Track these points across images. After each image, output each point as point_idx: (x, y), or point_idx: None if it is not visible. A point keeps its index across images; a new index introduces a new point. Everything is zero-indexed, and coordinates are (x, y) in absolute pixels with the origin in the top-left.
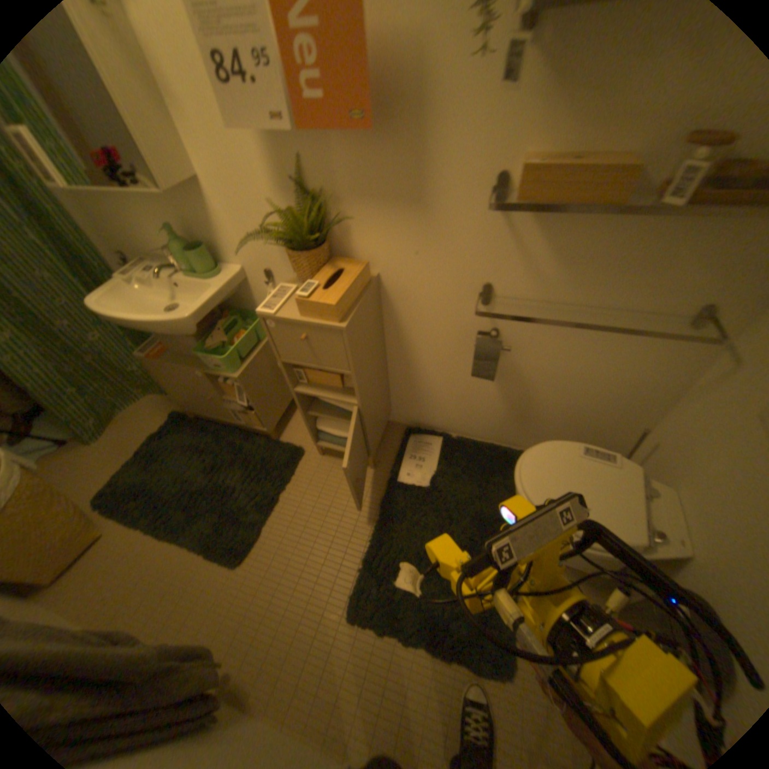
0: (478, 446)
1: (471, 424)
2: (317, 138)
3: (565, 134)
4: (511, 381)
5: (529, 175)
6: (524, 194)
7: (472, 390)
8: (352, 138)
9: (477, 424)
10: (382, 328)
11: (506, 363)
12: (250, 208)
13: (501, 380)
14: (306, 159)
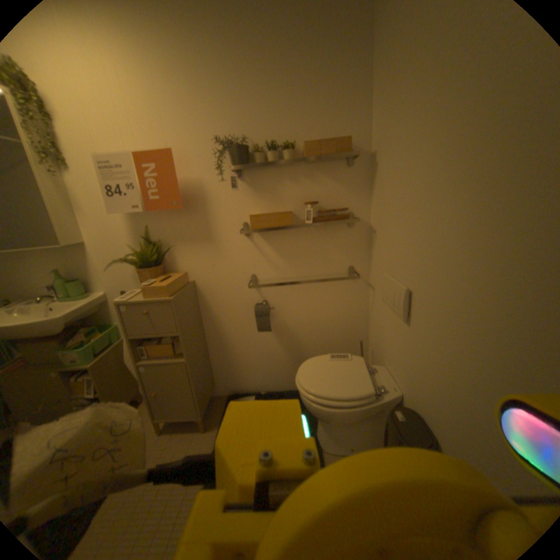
0: (281, 394)
1: (273, 377)
2: (158, 217)
3: (265, 206)
4: (285, 333)
5: (253, 218)
6: (254, 225)
7: (265, 347)
8: (175, 215)
9: (276, 376)
10: (201, 314)
11: (278, 321)
12: (117, 254)
13: (279, 334)
14: (152, 226)
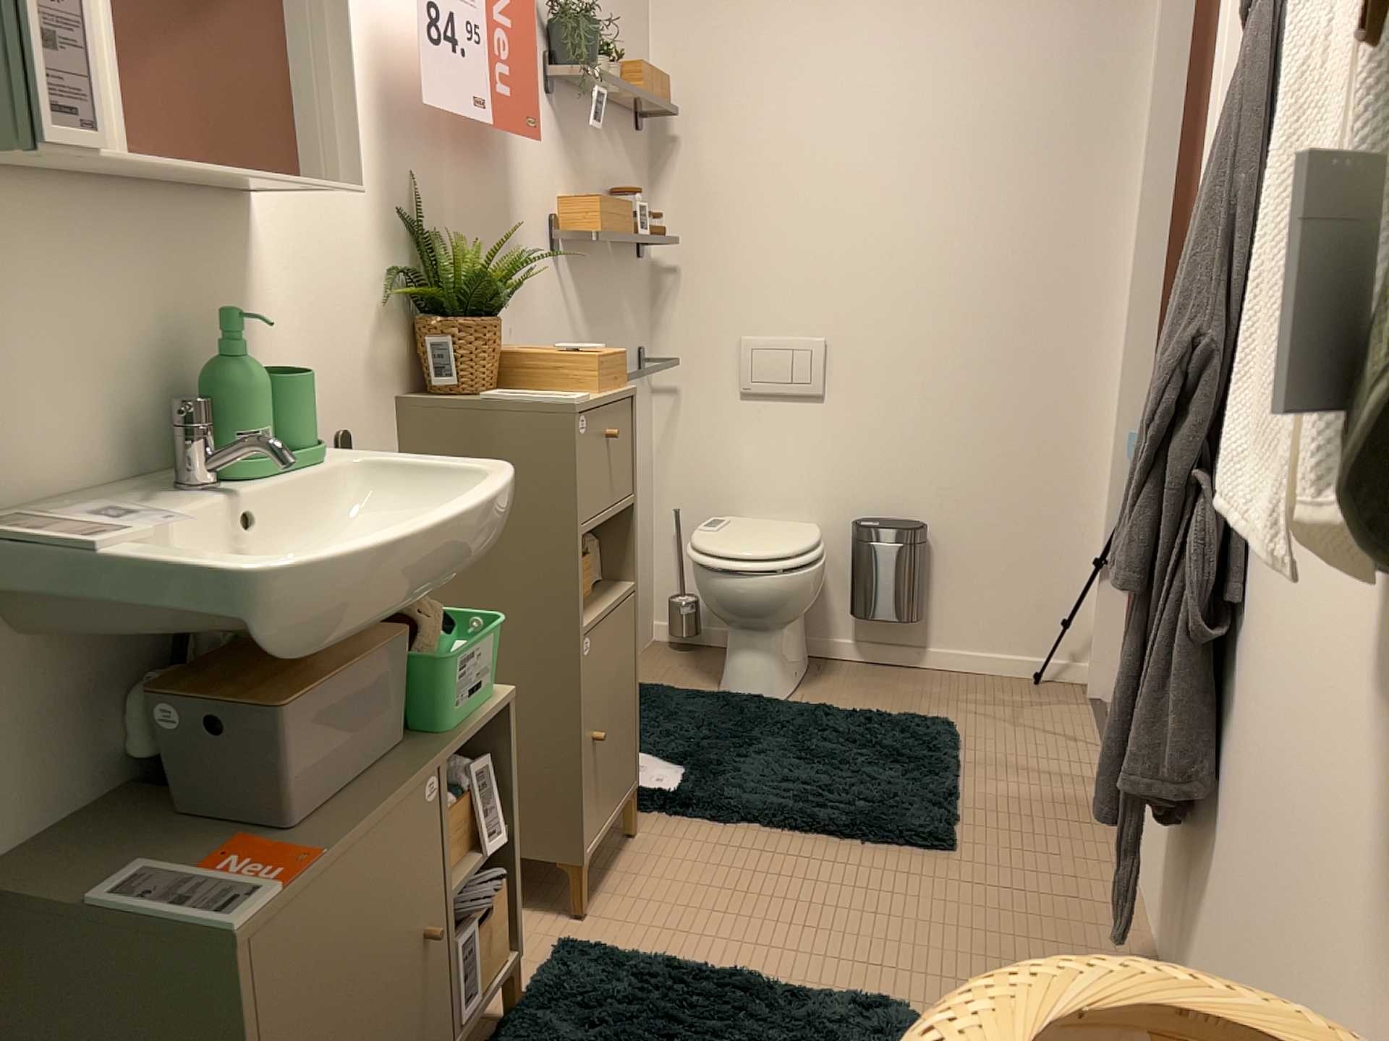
0: None
1: None
2: (436, 157)
3: (572, 188)
4: None
5: (603, 210)
6: (604, 228)
7: None
8: (464, 164)
9: None
10: None
11: None
12: (340, 273)
13: None
14: (423, 184)
